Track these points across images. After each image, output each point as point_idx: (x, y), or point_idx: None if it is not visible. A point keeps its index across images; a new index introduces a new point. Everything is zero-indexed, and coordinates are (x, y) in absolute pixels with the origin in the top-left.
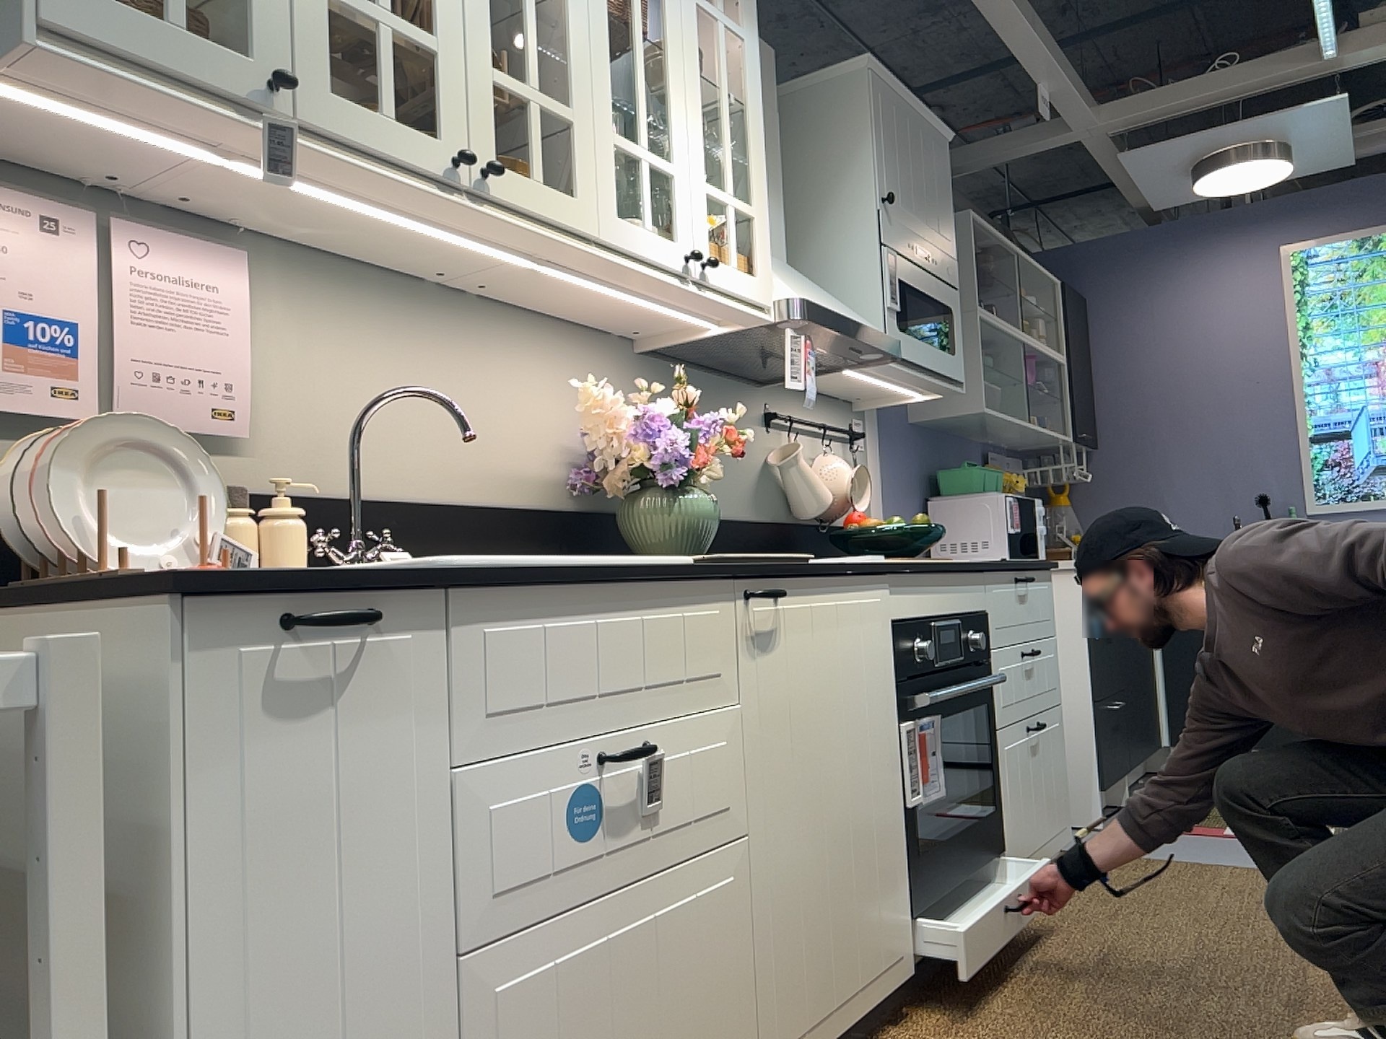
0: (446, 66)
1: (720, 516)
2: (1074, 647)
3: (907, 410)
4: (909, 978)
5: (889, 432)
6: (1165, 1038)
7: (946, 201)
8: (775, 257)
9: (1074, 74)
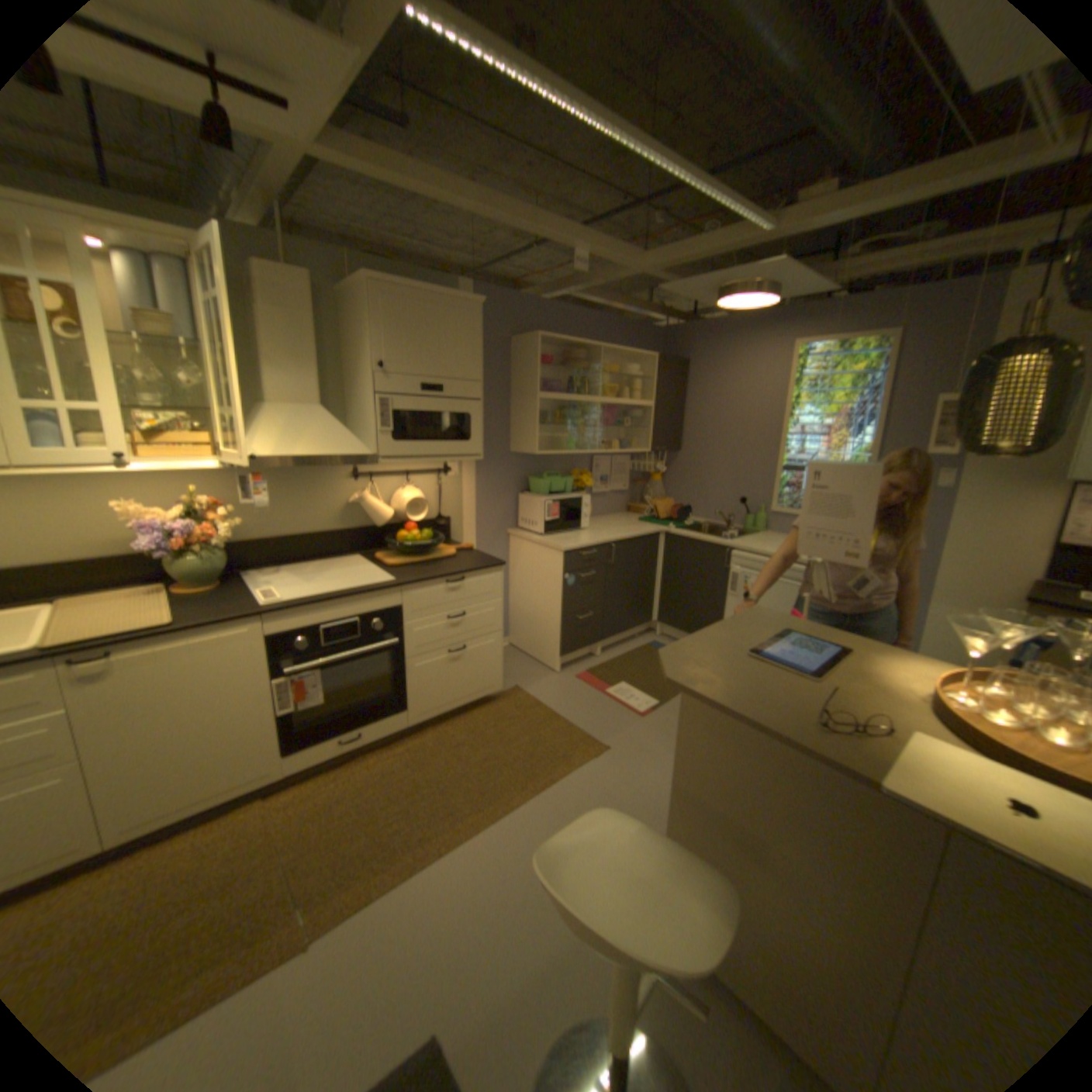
0: None
1: (303, 534)
2: (557, 588)
3: (506, 446)
4: (276, 782)
5: (485, 462)
6: (341, 846)
7: (469, 346)
8: (300, 406)
9: (606, 237)
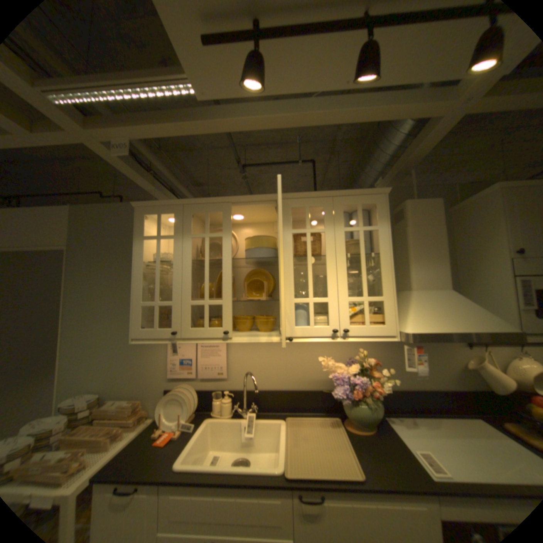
0: (226, 307)
1: (428, 391)
2: None
3: None
4: None
5: None
6: None
7: None
8: (438, 291)
9: None
